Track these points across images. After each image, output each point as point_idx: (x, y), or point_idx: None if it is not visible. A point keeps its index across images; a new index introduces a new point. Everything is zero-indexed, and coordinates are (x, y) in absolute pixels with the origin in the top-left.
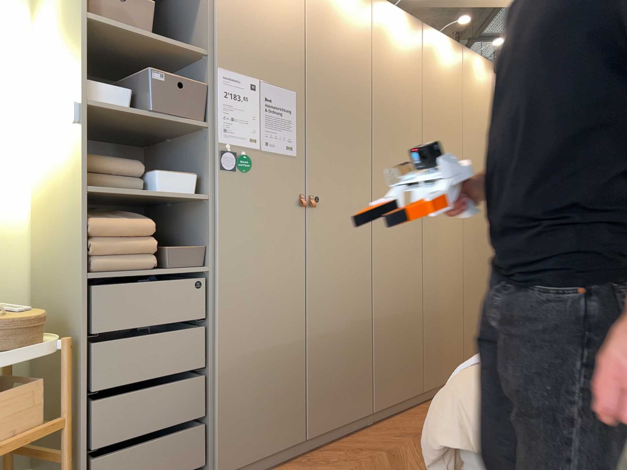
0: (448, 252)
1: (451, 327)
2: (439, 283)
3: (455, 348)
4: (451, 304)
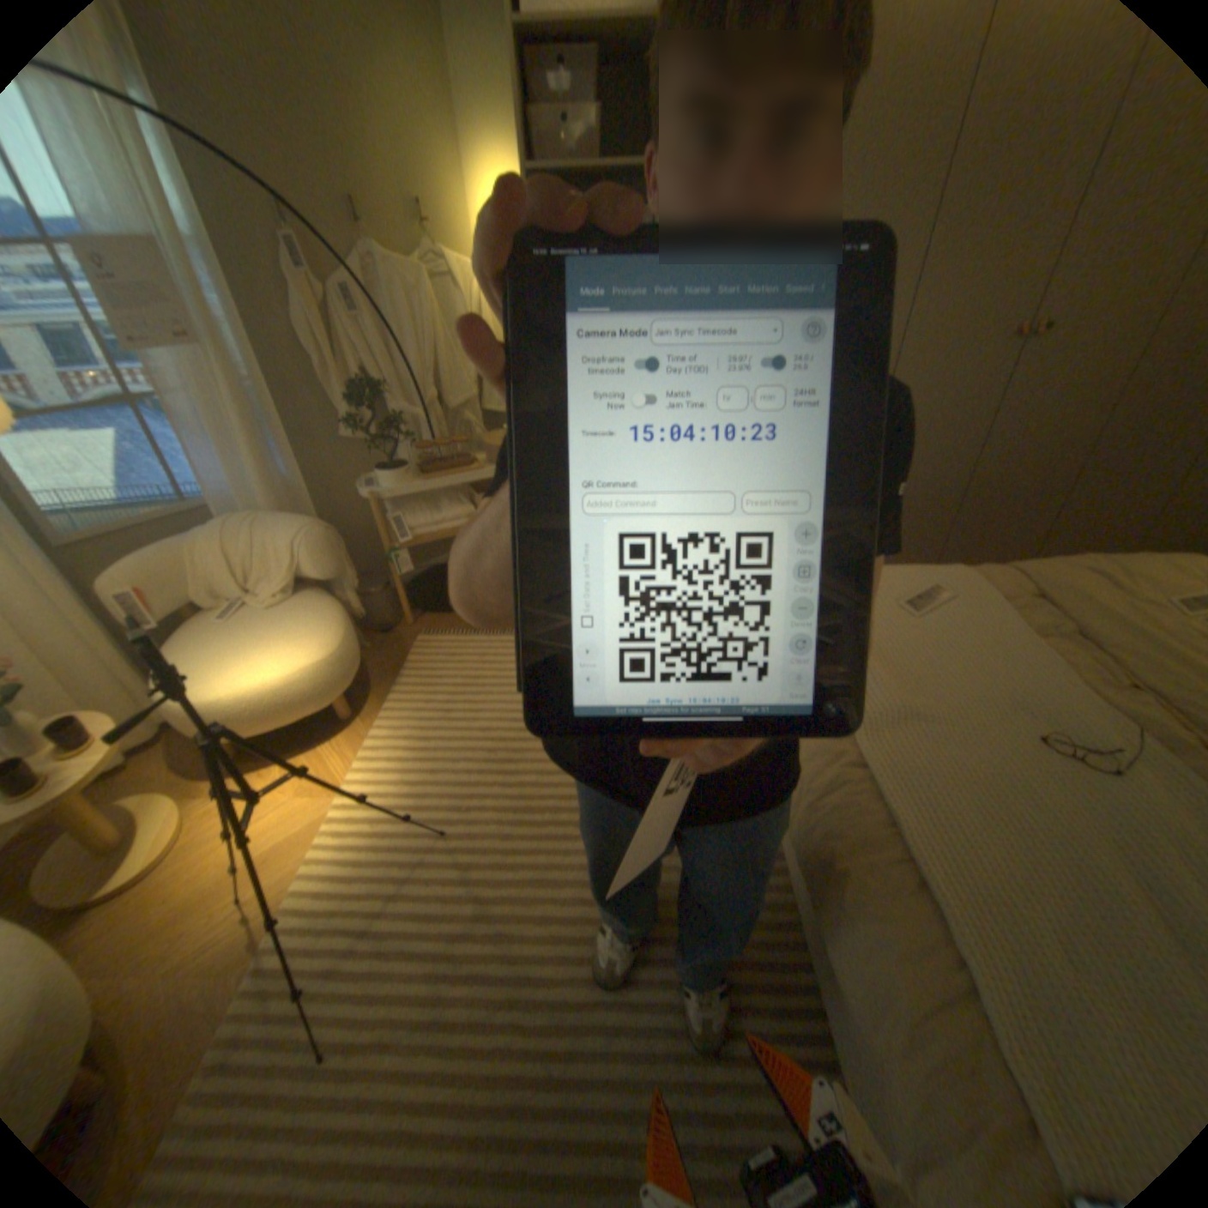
0: (1064, 398)
1: (1026, 505)
2: (1020, 445)
3: (1023, 532)
4: (1039, 475)
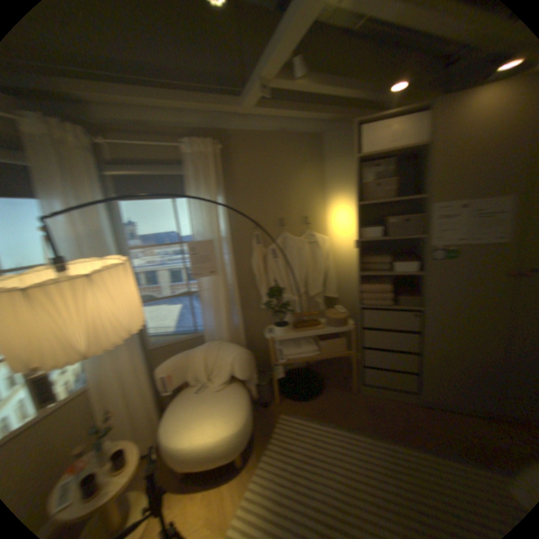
0: None
1: None
2: None
3: None
4: None
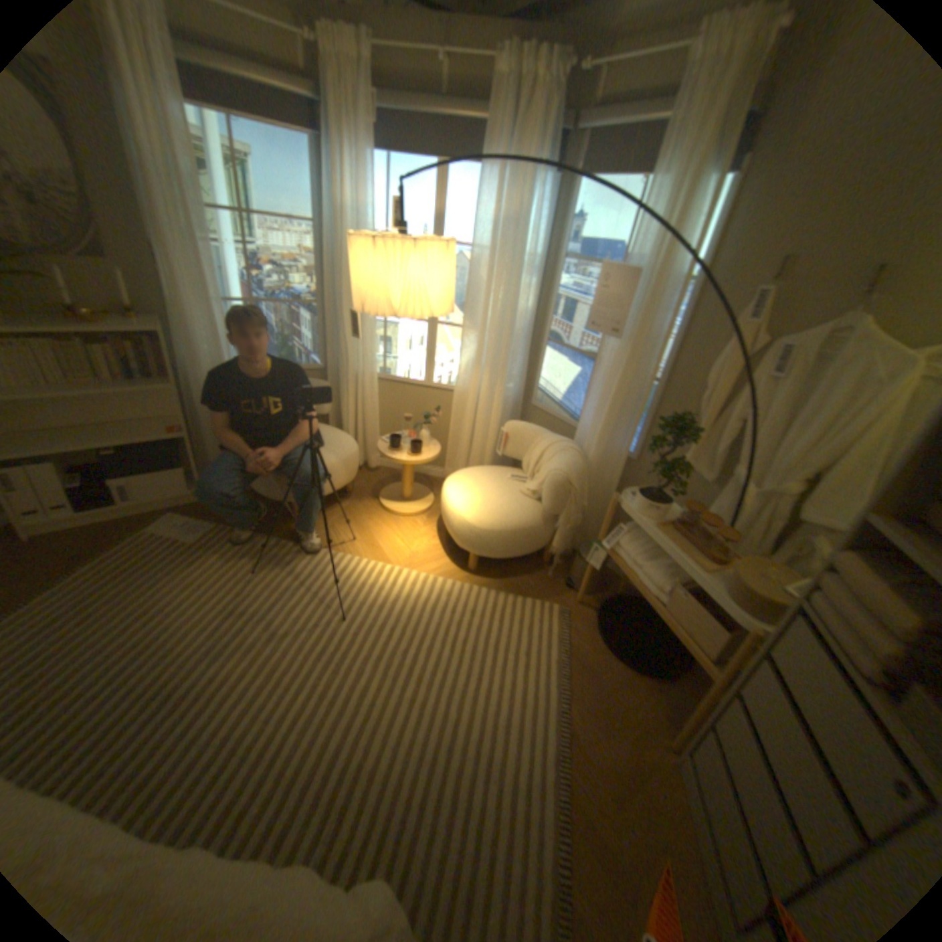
0: None
1: None
2: None
3: None
4: None
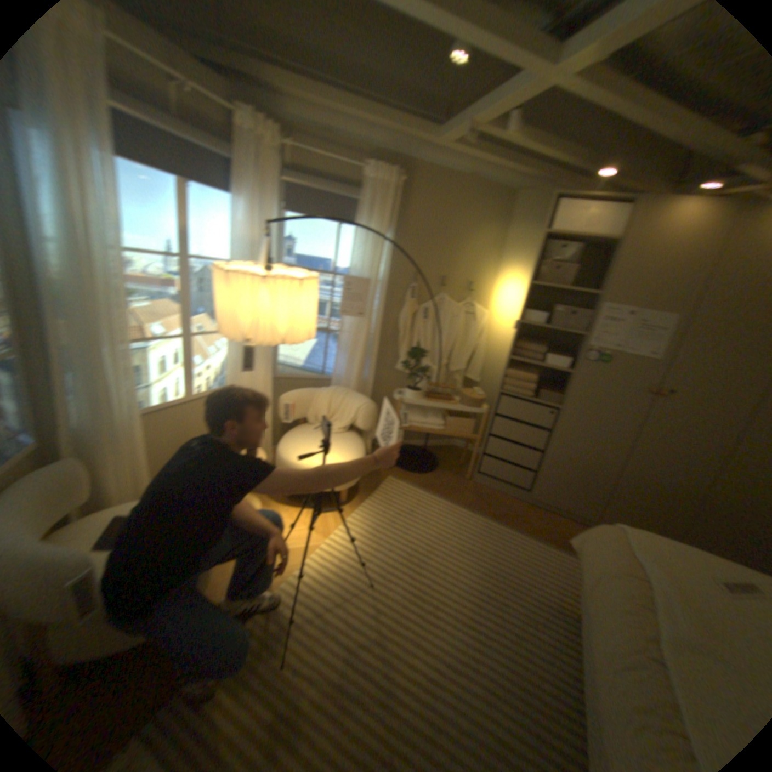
0: None
1: None
2: None
3: None
4: None
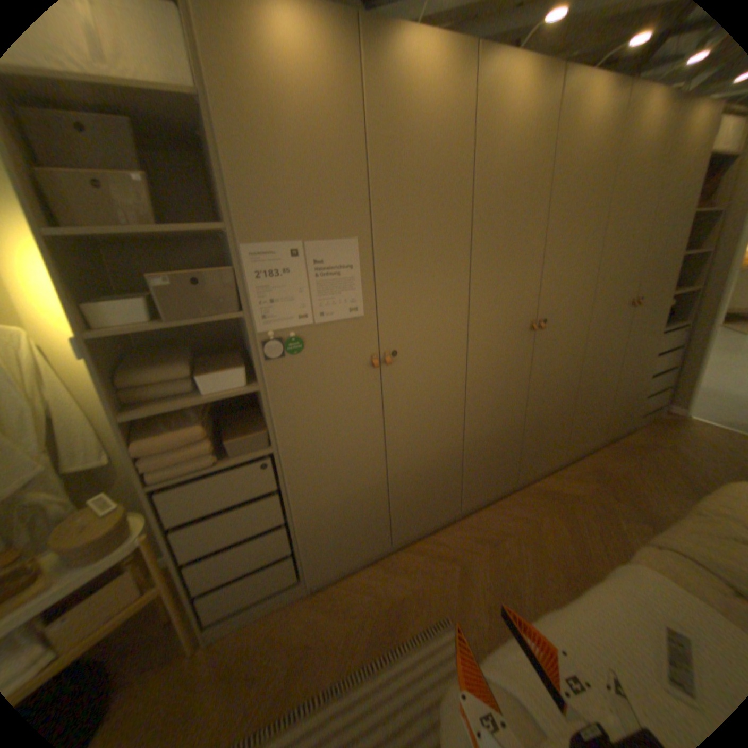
0: (560, 360)
1: (555, 427)
2: (546, 393)
3: (557, 444)
4: (558, 408)
